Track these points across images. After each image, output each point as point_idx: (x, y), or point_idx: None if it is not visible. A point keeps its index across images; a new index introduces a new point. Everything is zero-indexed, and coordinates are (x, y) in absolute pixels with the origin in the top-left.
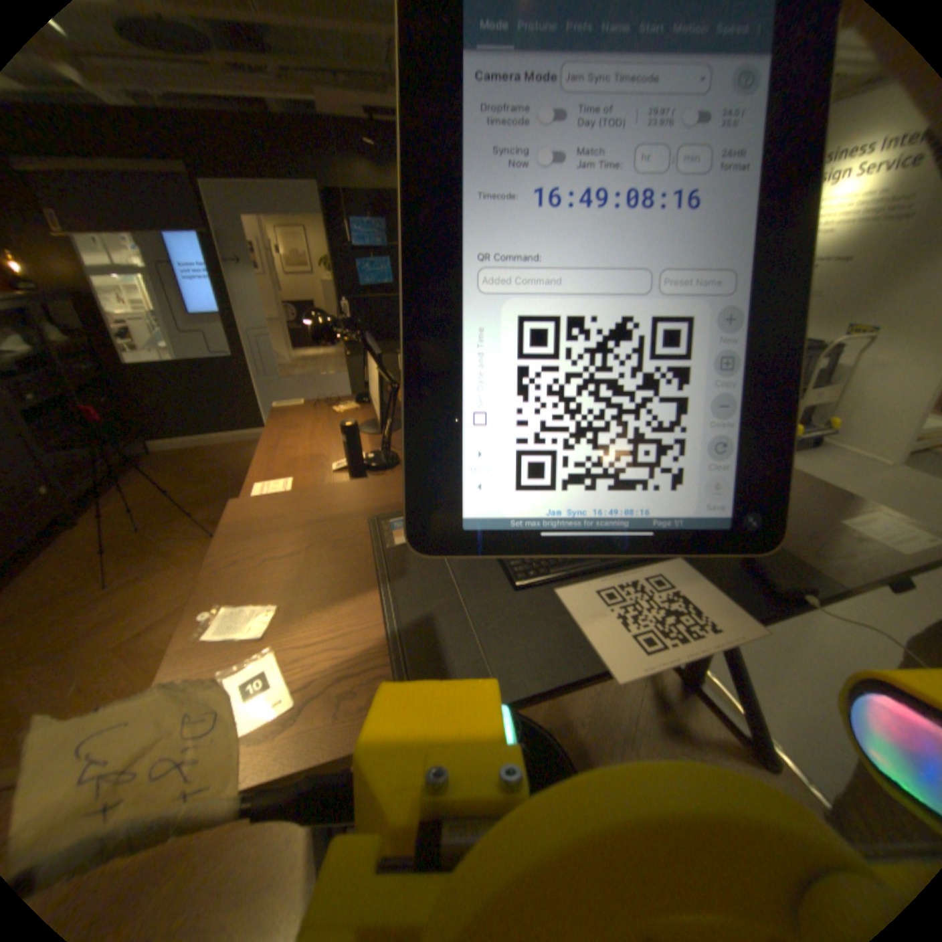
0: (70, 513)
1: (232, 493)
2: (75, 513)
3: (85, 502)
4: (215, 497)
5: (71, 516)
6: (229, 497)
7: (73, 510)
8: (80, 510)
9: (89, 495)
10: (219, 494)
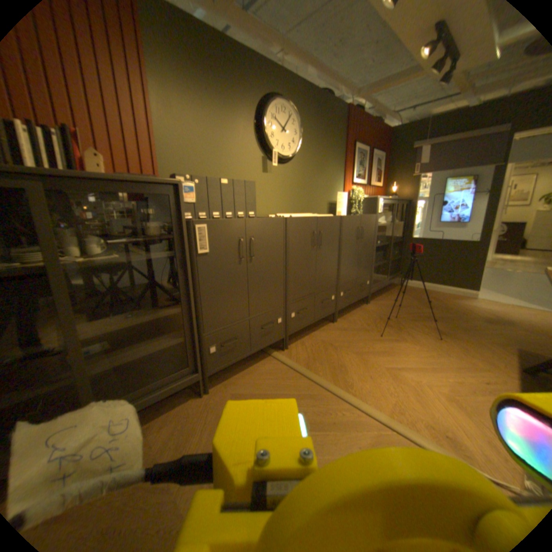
0: (365, 298)
1: (453, 323)
2: (367, 299)
3: (371, 296)
4: (441, 320)
5: (366, 300)
6: (450, 324)
7: (367, 298)
8: (370, 299)
9: (373, 294)
10: (443, 319)
